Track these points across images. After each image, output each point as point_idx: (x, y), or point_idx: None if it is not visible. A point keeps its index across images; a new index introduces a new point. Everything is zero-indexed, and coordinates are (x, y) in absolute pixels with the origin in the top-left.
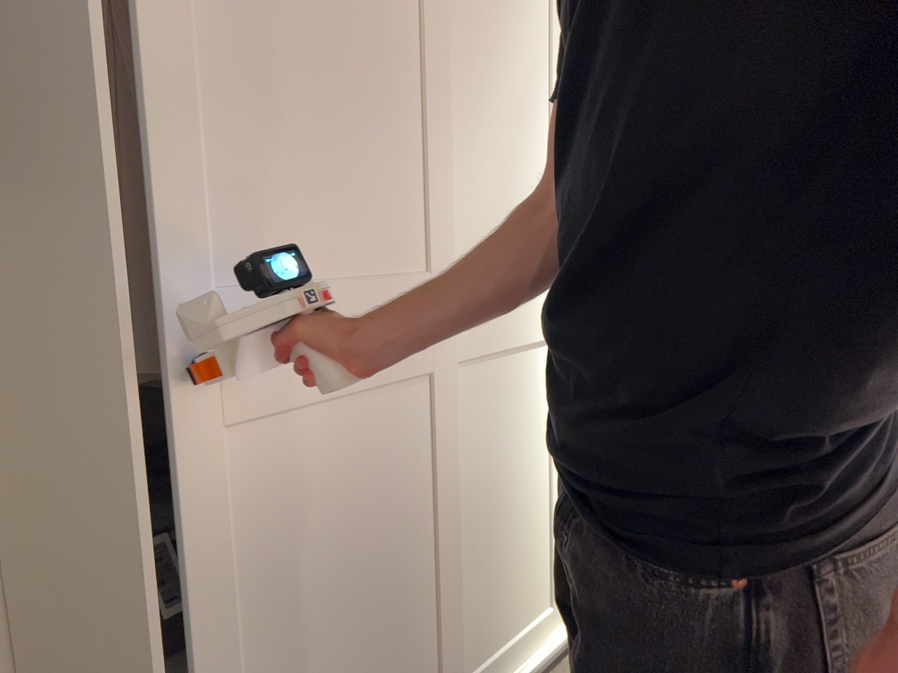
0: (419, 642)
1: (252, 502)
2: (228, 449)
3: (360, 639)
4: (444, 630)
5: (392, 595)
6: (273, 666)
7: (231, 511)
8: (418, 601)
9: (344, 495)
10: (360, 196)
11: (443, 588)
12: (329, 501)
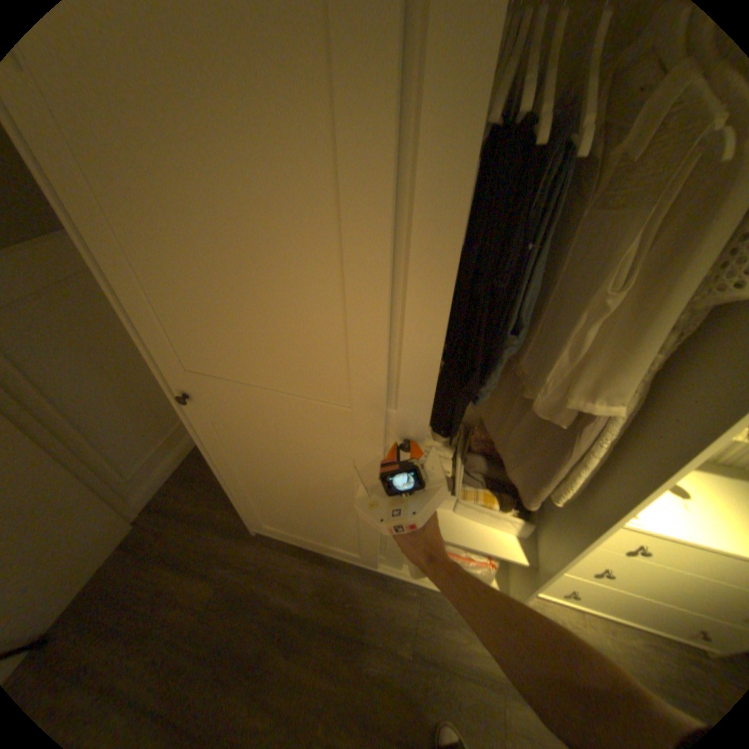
0: (349, 542)
1: (229, 451)
2: (207, 430)
3: (306, 518)
4: (368, 550)
5: (328, 520)
6: (257, 498)
7: (217, 449)
8: (349, 531)
9: (287, 475)
10: (272, 340)
11: (368, 540)
12: (277, 472)
